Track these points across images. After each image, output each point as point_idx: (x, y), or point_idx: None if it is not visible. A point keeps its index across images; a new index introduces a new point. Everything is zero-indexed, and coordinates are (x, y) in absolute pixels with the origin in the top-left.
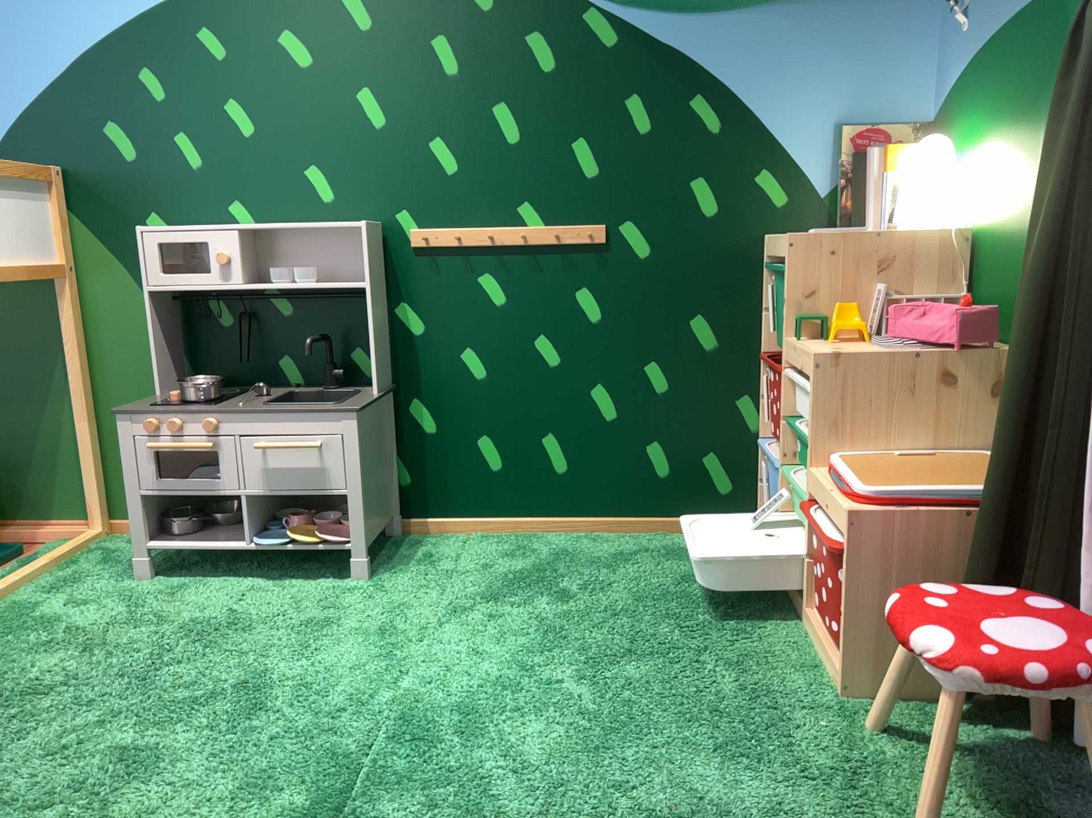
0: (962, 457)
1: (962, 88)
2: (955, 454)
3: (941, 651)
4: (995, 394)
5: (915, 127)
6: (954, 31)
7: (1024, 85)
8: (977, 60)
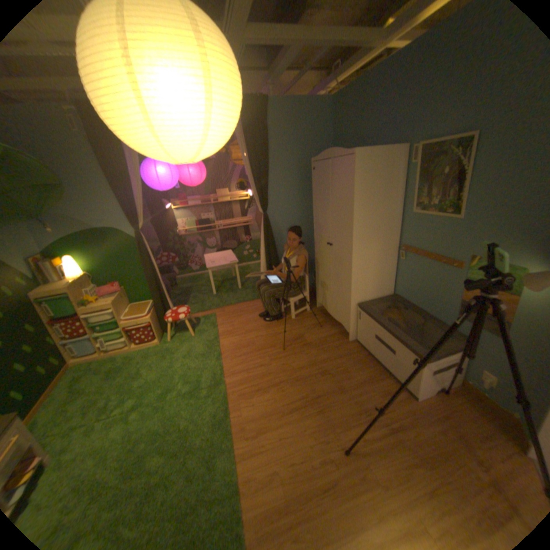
0: (129, 307)
1: (57, 244)
2: (126, 308)
3: (182, 317)
4: (124, 296)
5: (39, 255)
6: (43, 232)
7: (92, 244)
8: (63, 239)
